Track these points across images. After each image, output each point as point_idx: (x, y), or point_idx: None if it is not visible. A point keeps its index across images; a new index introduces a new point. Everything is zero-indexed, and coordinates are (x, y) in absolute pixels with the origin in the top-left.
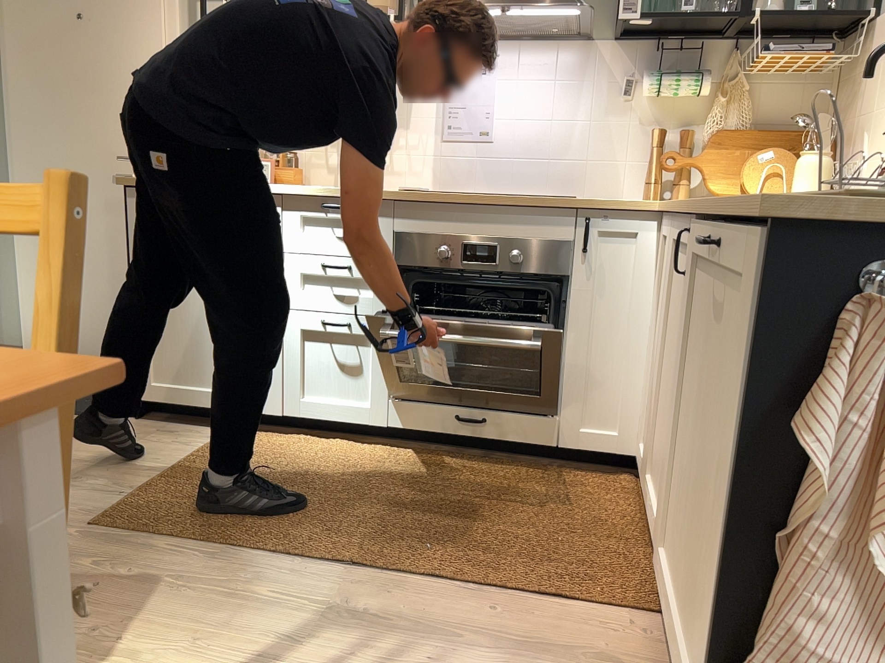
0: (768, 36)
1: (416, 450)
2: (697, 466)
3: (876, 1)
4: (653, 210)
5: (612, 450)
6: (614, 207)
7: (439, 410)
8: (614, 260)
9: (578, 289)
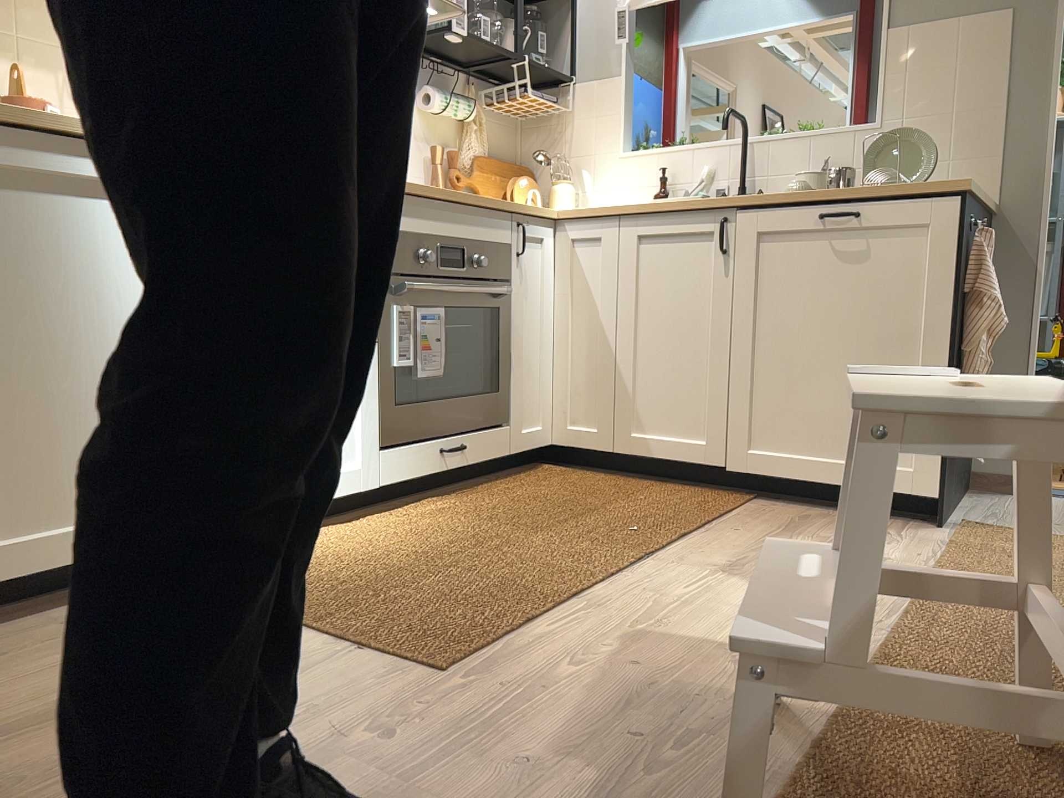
0: (490, 79)
1: (392, 508)
2: (812, 360)
3: (567, 71)
4: (554, 215)
5: (539, 443)
6: (535, 210)
7: (424, 445)
8: (531, 261)
9: (514, 290)
